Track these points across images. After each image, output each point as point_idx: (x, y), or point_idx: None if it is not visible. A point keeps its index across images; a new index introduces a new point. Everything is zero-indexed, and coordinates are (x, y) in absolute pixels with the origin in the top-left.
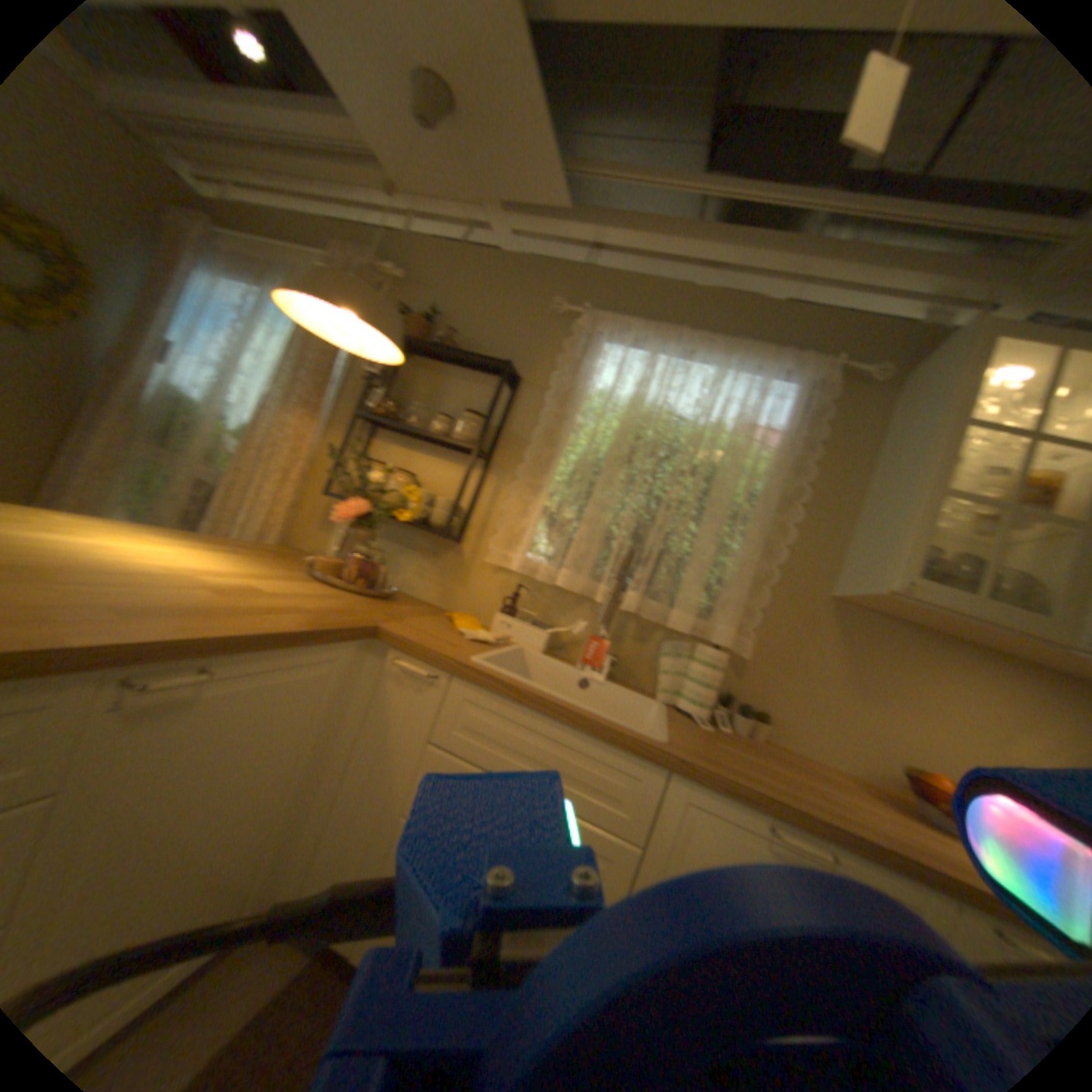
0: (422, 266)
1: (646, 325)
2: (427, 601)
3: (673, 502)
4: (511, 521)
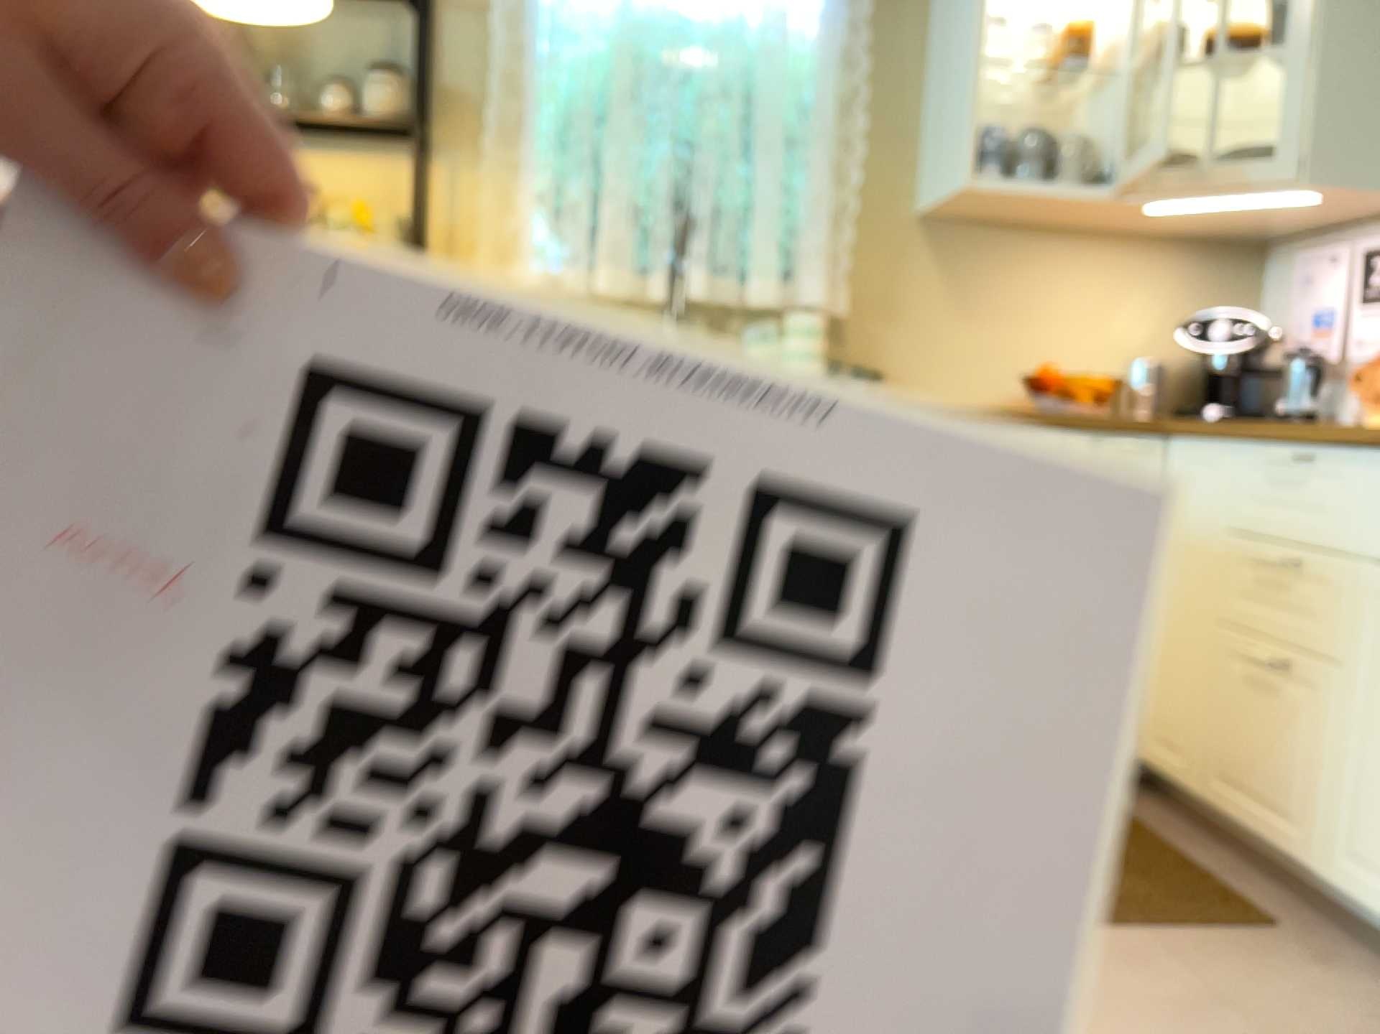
0: None
1: None
2: None
3: (709, 138)
4: (489, 221)
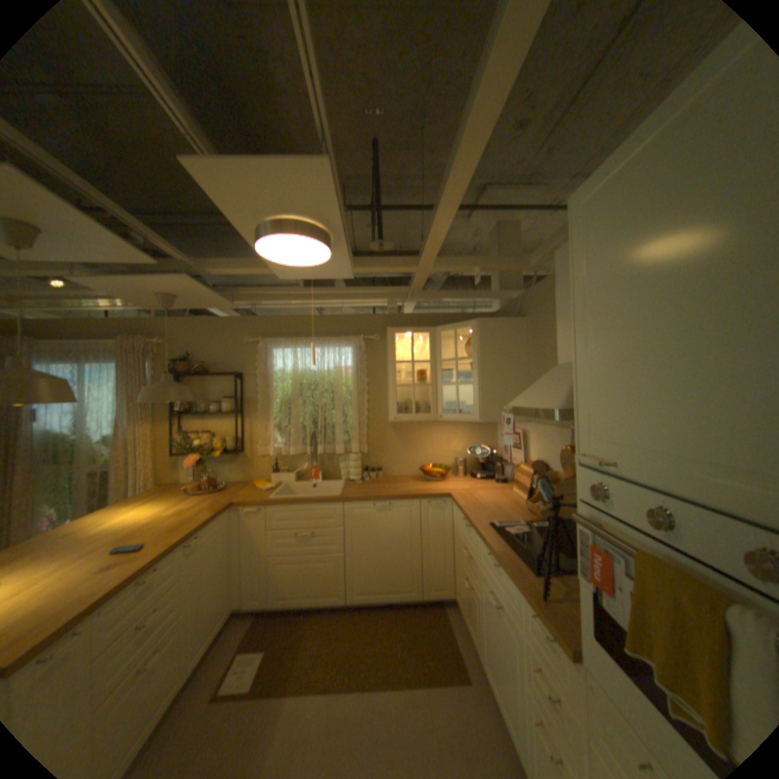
0: (167, 331)
1: (285, 340)
2: (236, 480)
3: (321, 407)
4: (260, 434)
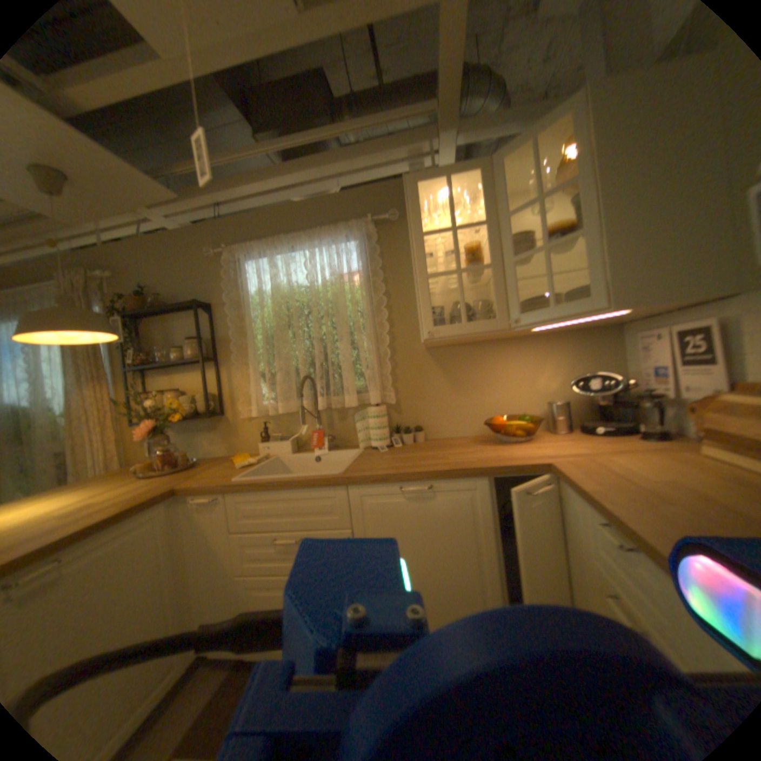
0: (117, 260)
1: (258, 242)
2: (219, 455)
3: (317, 337)
4: (242, 388)
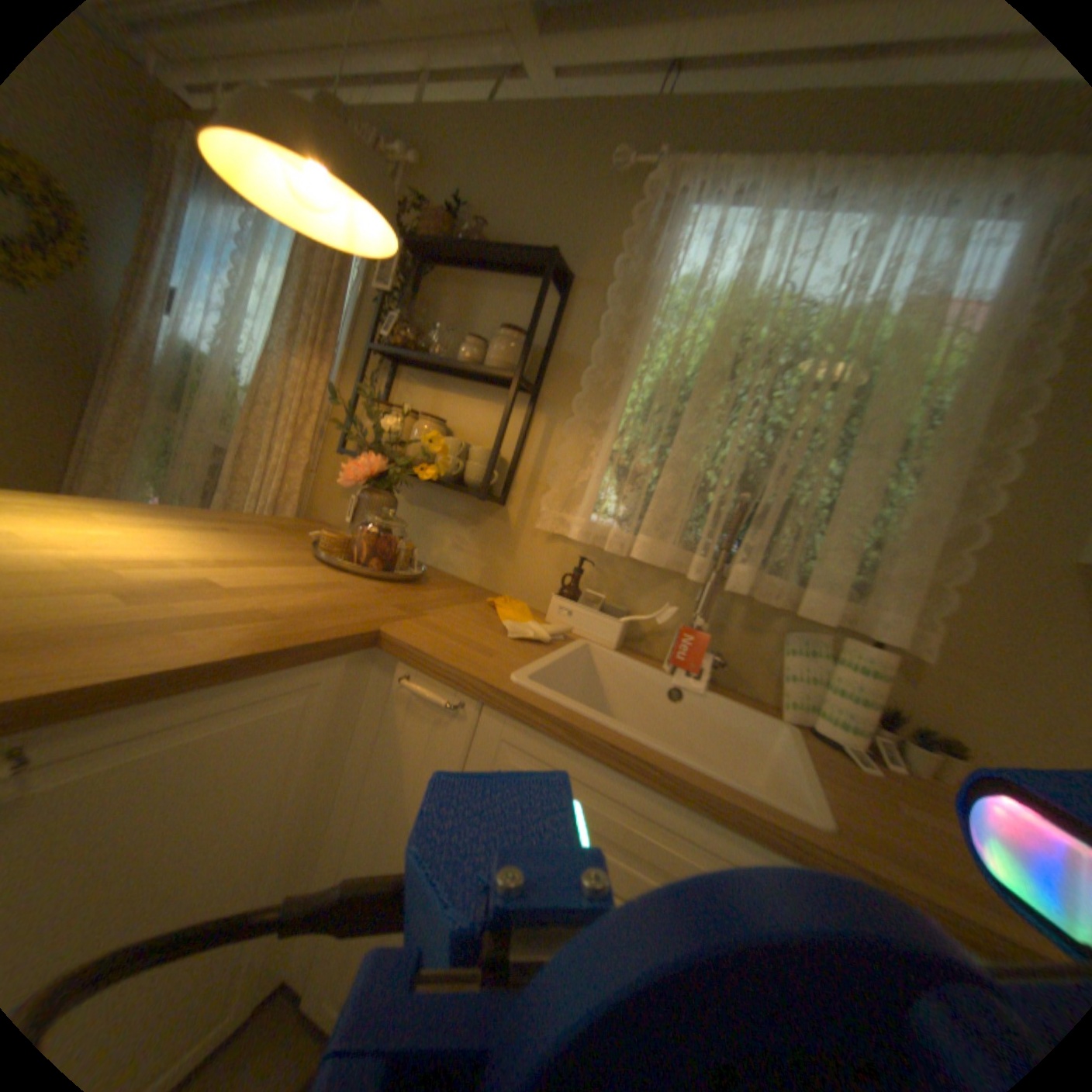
0: (436, 144)
1: (754, 162)
2: (465, 579)
3: (802, 428)
4: (565, 472)
